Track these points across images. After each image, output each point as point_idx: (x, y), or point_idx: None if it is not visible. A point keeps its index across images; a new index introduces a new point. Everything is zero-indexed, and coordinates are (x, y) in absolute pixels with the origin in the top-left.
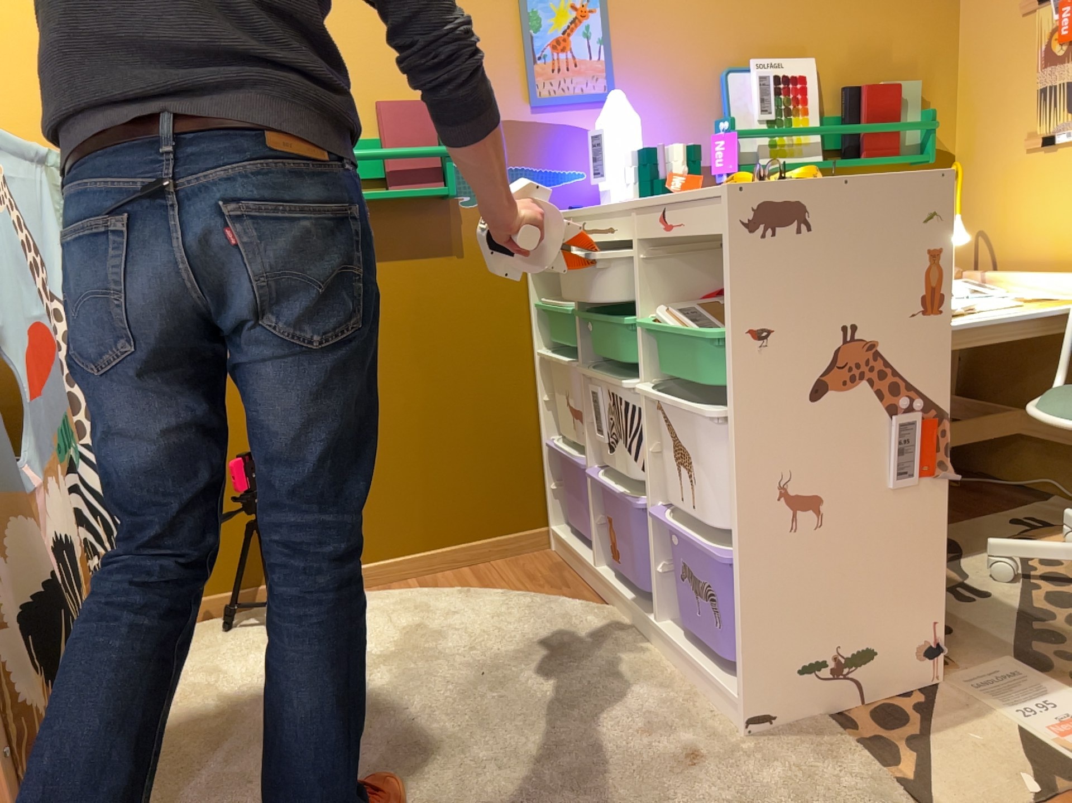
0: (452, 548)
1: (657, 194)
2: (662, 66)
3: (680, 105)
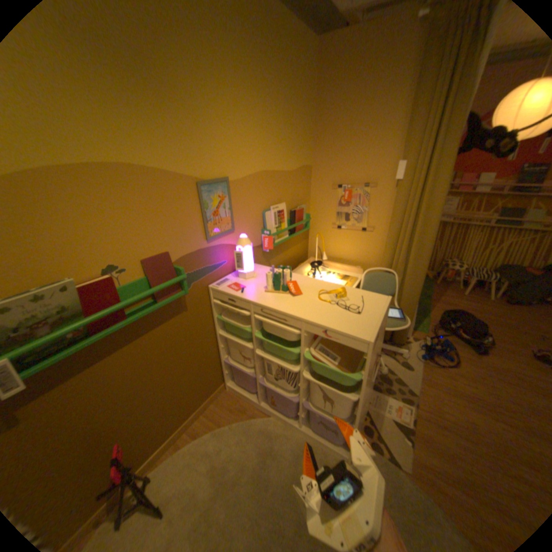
0: (195, 412)
1: (285, 291)
2: (247, 213)
3: (252, 226)
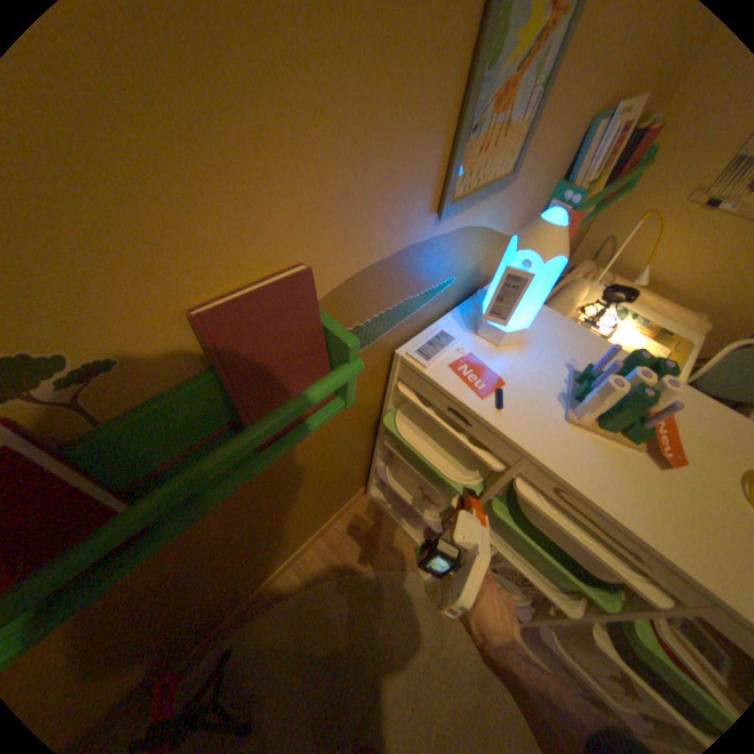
0: (312, 539)
1: (640, 443)
2: (569, 113)
3: (553, 166)
